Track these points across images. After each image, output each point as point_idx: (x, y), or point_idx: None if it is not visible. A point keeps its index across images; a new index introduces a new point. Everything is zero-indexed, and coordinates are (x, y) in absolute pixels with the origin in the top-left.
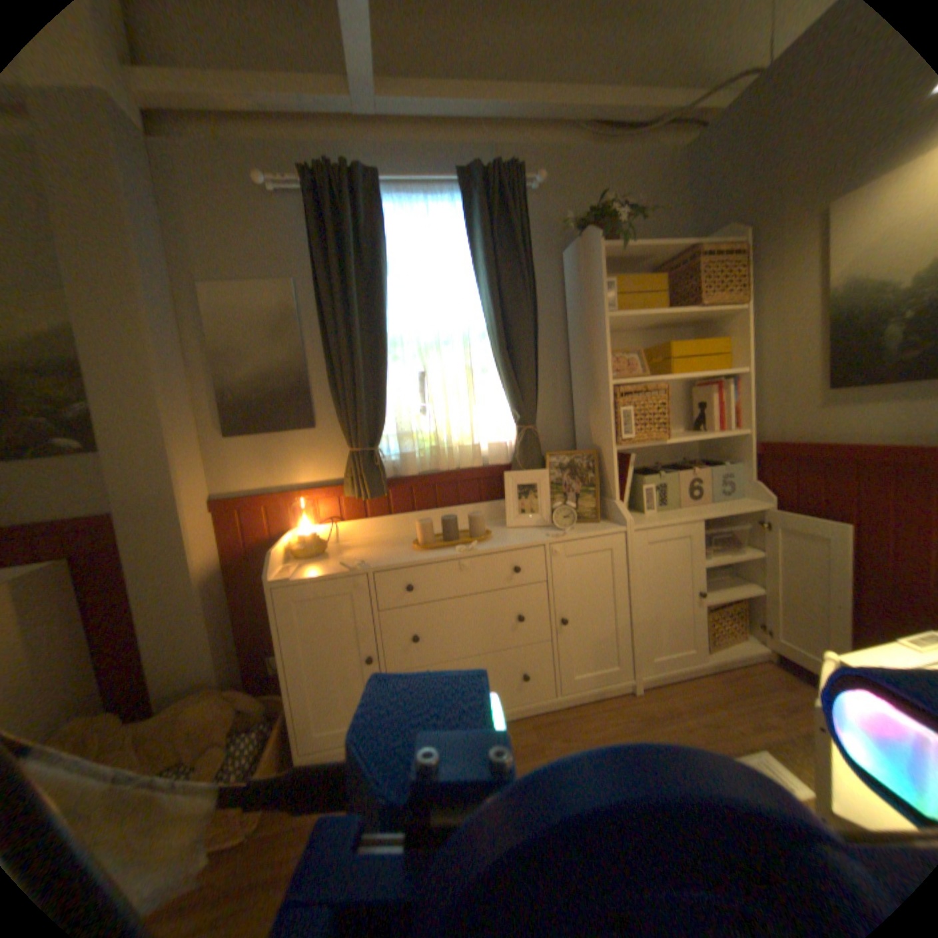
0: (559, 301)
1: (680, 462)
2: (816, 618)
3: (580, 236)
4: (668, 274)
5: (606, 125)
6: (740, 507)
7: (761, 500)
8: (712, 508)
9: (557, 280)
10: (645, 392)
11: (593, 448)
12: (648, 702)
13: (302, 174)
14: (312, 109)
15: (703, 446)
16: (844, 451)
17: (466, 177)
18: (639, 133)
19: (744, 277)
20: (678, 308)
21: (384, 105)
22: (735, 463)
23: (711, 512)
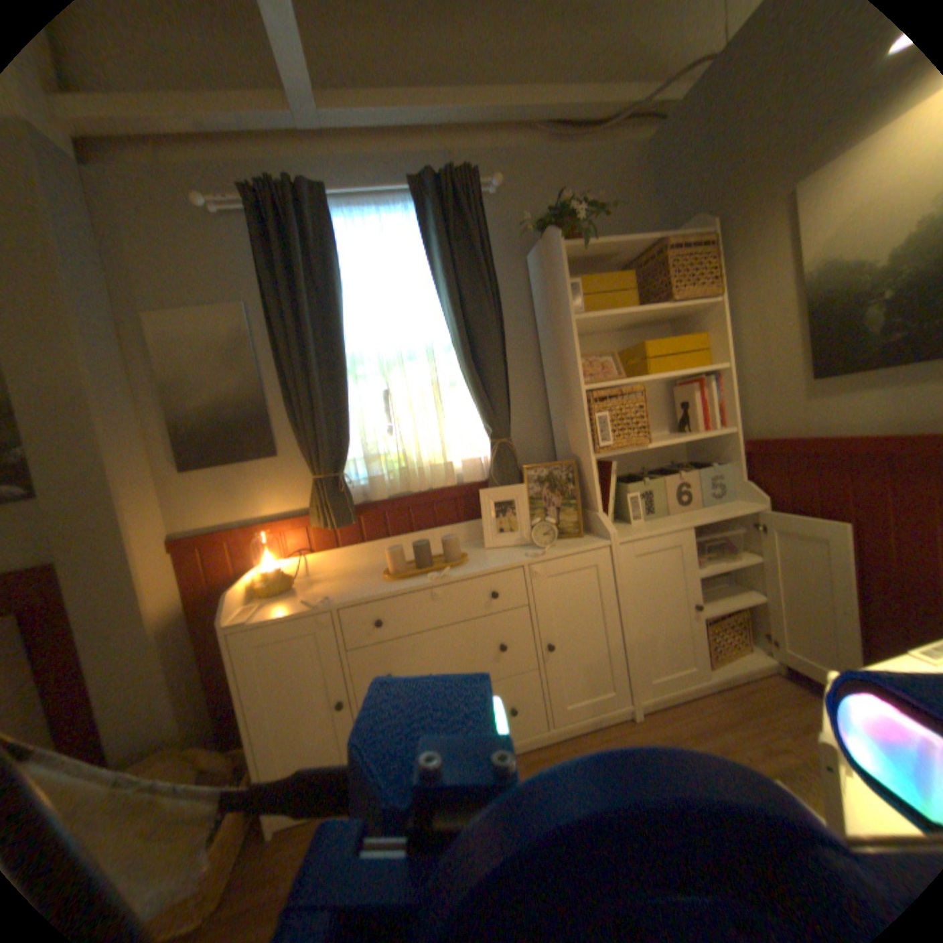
0: (527, 306)
1: (668, 466)
2: (822, 625)
3: (542, 238)
4: (638, 271)
5: (563, 124)
6: (732, 510)
7: (754, 501)
8: (702, 513)
9: (524, 285)
10: (623, 395)
11: (573, 458)
12: (649, 728)
13: (245, 193)
14: (253, 126)
15: (690, 447)
16: (834, 444)
17: (418, 185)
18: (598, 130)
19: (716, 269)
20: (651, 305)
21: (328, 117)
22: (724, 464)
23: (701, 518)
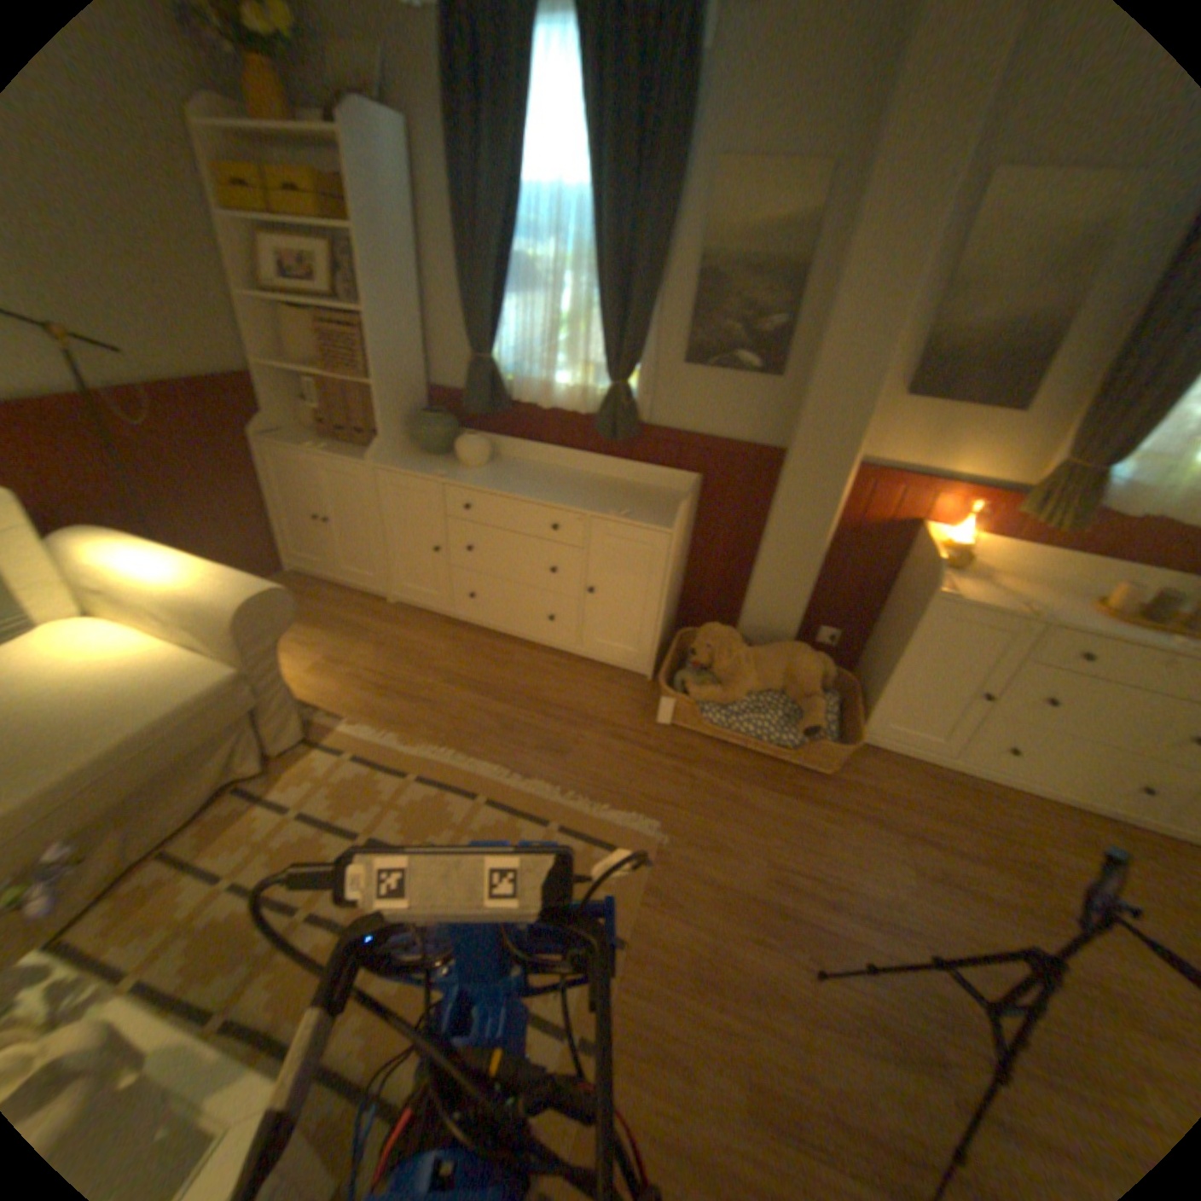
0: None
1: None
2: None
3: None
4: None
5: None
6: None
7: None
8: None
9: None
10: None
11: None
12: None
13: None
14: None
15: None
16: None
17: None
18: None
19: None
20: None
21: None
22: None
23: None
